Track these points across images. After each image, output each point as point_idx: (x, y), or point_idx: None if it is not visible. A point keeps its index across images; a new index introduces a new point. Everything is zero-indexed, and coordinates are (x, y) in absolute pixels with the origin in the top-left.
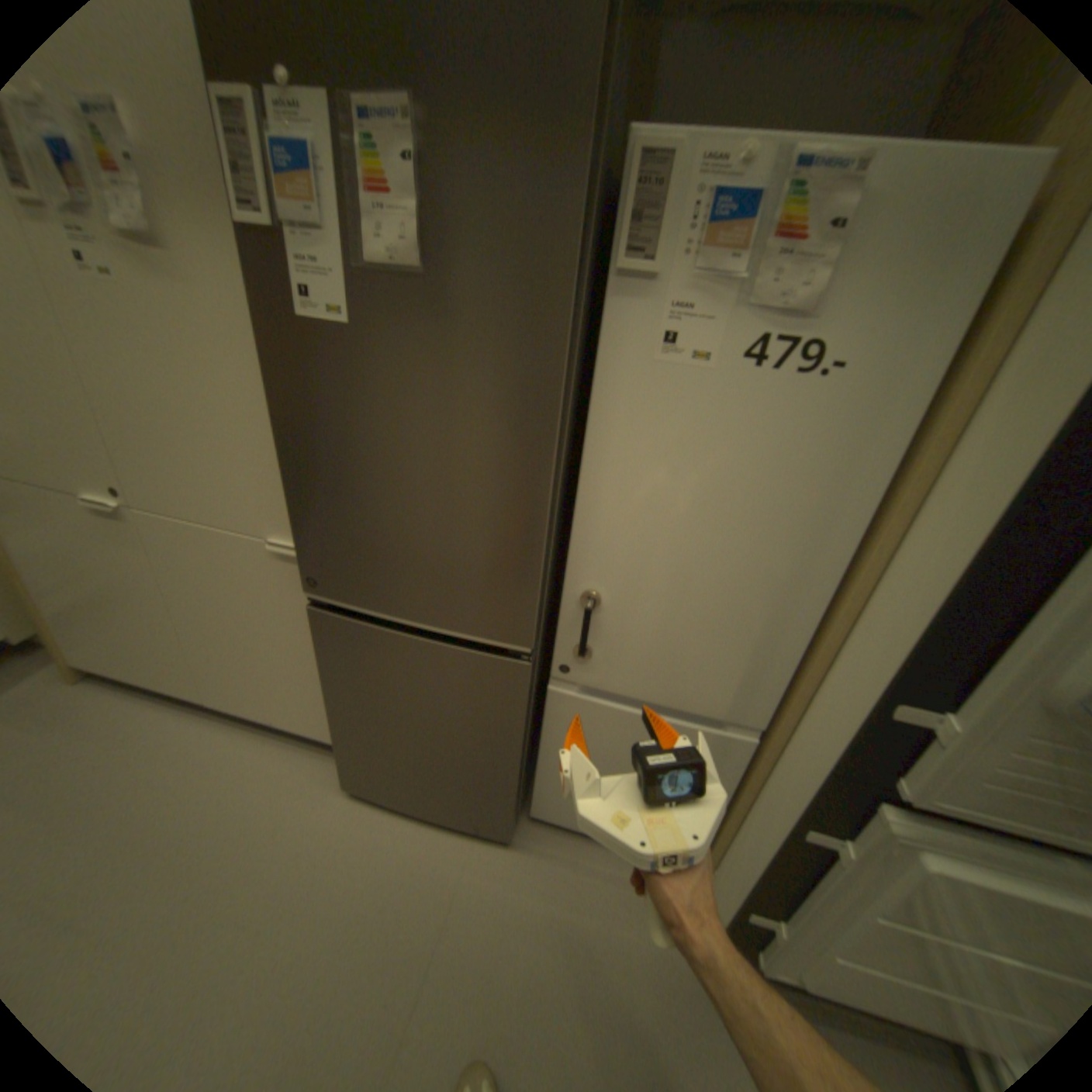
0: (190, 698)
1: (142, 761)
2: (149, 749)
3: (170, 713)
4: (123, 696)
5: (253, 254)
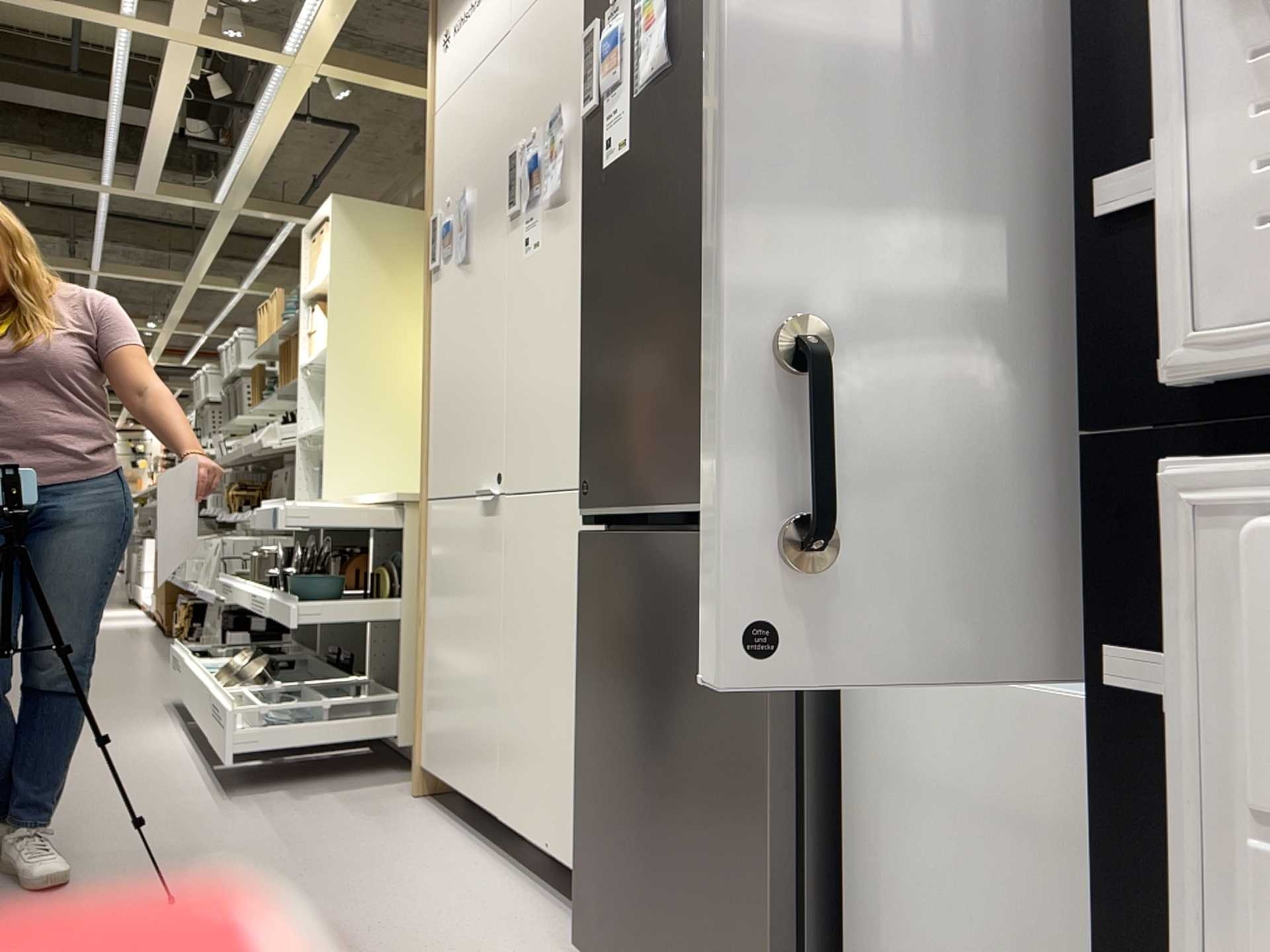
0: (490, 807)
1: (409, 864)
2: (424, 858)
3: (469, 841)
4: (443, 817)
5: (588, 140)
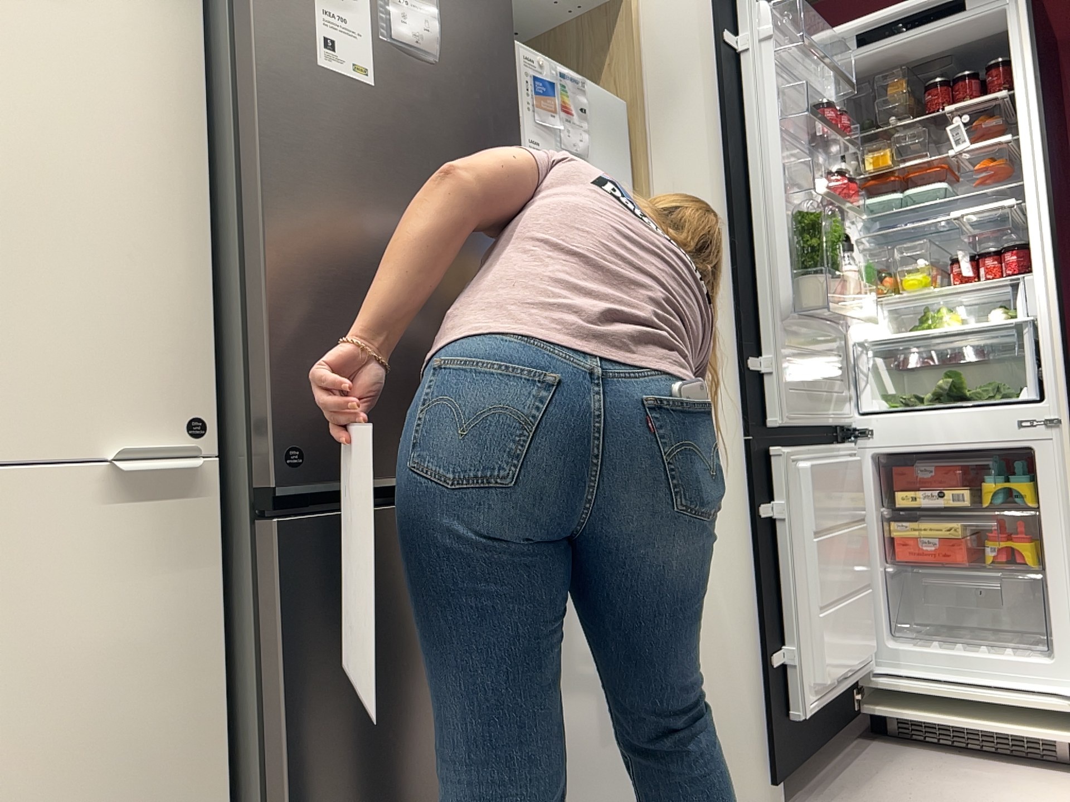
0: None
1: None
2: None
3: None
4: None
5: None
